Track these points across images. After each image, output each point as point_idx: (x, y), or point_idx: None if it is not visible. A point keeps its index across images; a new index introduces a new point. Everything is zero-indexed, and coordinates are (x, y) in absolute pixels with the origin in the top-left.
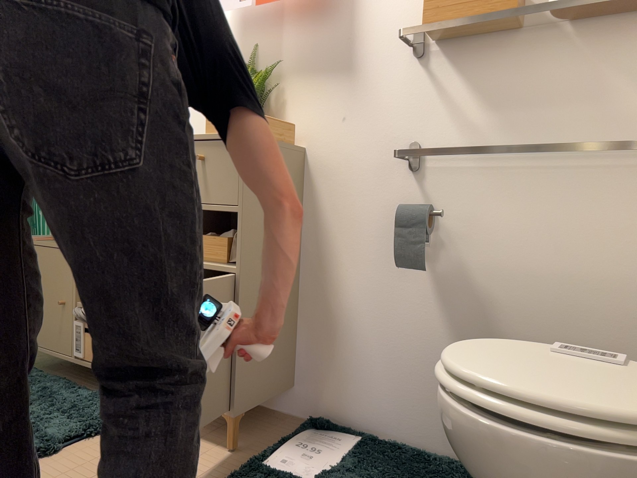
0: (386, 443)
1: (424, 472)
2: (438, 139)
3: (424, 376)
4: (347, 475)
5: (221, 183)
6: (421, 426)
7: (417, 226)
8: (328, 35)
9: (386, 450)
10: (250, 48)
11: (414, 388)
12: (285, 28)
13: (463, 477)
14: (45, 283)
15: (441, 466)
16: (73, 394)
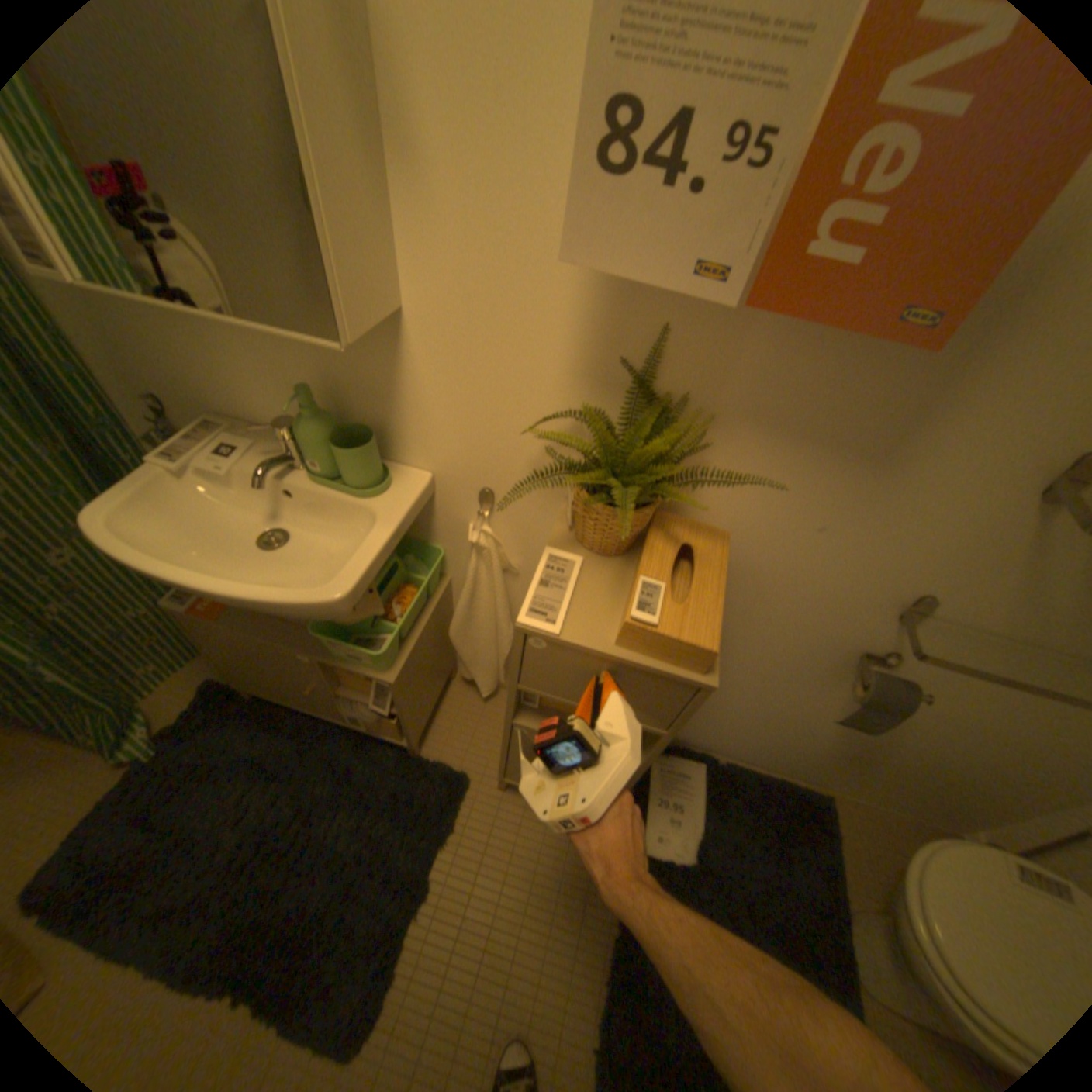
0: (732, 774)
1: (781, 821)
2: (975, 603)
3: (789, 741)
4: (724, 848)
5: (642, 705)
6: (766, 758)
7: (894, 714)
8: (876, 376)
9: (737, 789)
10: (645, 324)
11: (773, 744)
12: (765, 311)
13: (811, 818)
14: (264, 664)
15: (788, 802)
16: (376, 768)
